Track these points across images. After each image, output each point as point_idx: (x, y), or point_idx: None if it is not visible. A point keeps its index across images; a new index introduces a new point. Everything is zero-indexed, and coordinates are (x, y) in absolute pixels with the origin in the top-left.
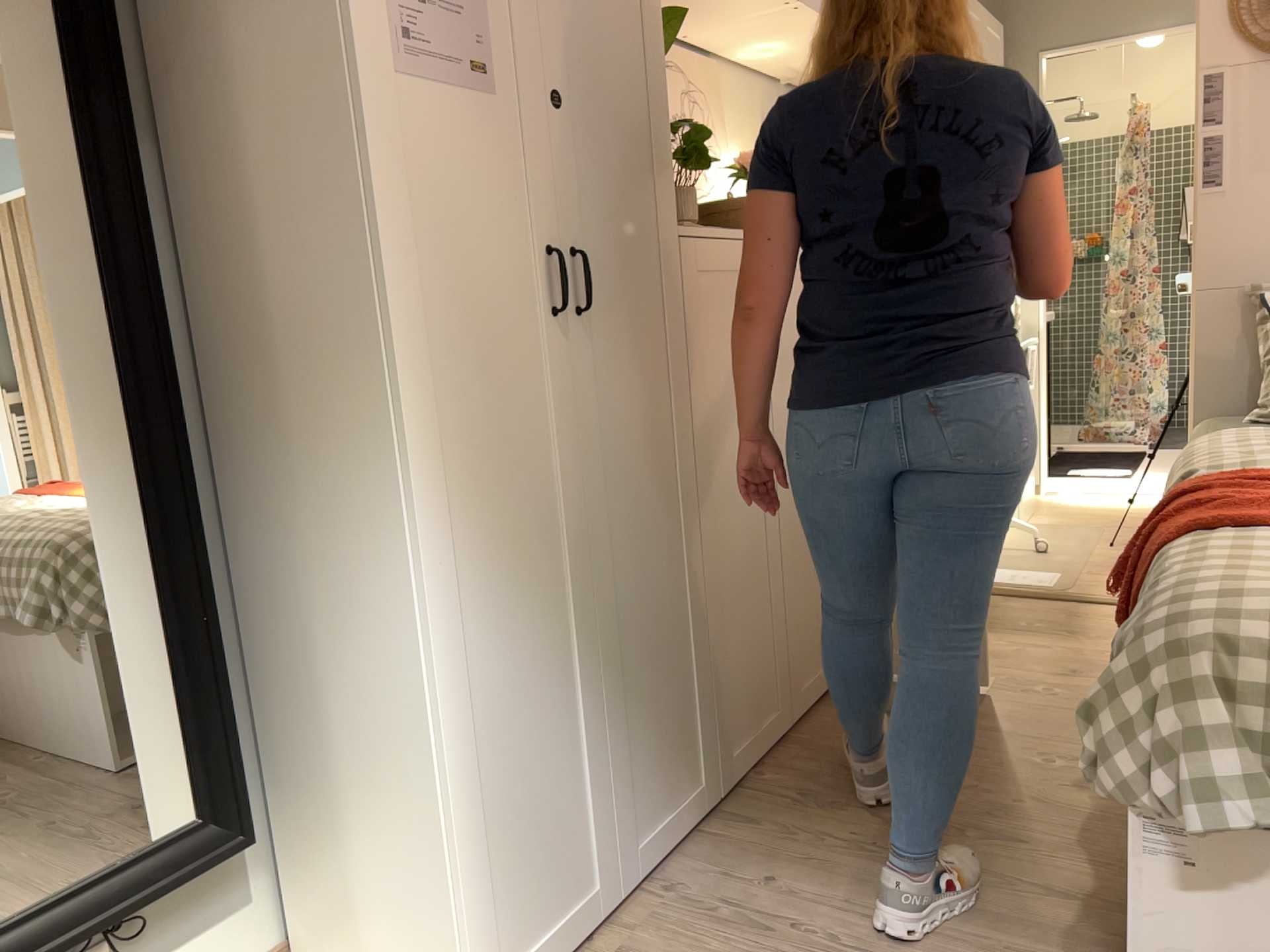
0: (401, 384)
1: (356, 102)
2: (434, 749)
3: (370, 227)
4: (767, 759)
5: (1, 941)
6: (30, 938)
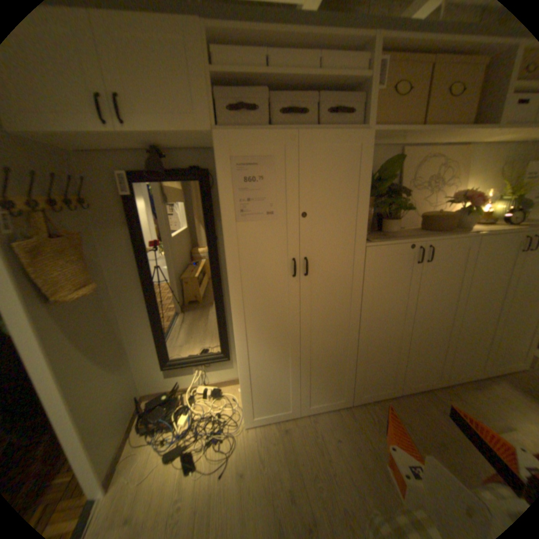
0: (235, 296)
1: (224, 234)
2: (239, 371)
3: (227, 262)
4: (382, 401)
5: (185, 360)
6: (189, 361)
